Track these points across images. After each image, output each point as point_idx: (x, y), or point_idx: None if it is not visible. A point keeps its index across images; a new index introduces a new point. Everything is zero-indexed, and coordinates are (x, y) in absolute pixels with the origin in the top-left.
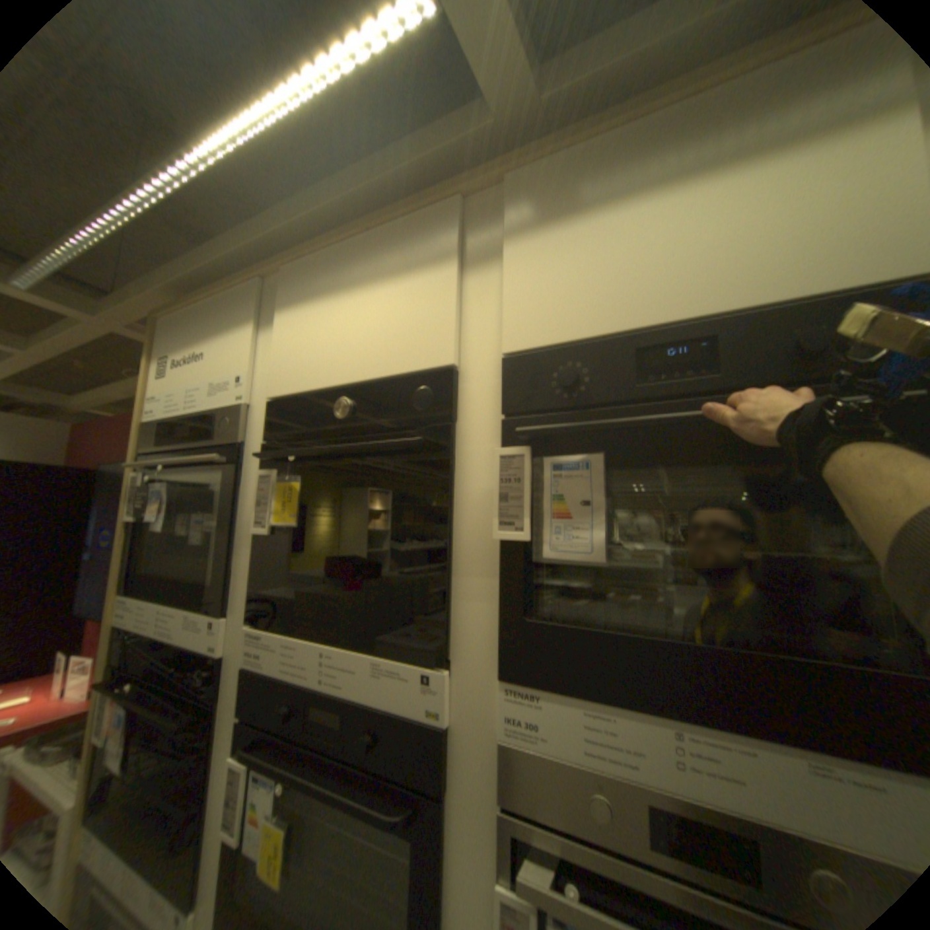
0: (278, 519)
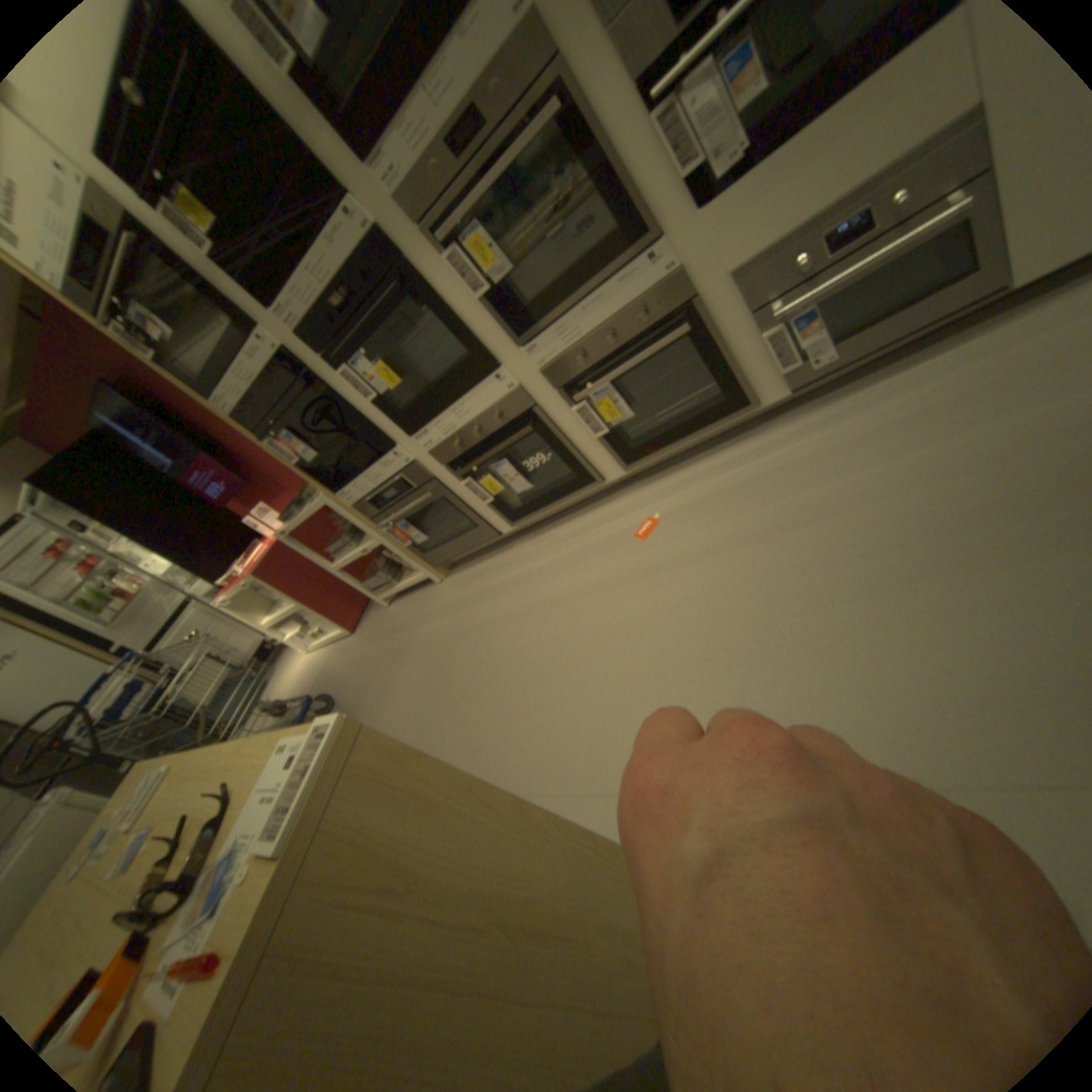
0: (202, 224)
